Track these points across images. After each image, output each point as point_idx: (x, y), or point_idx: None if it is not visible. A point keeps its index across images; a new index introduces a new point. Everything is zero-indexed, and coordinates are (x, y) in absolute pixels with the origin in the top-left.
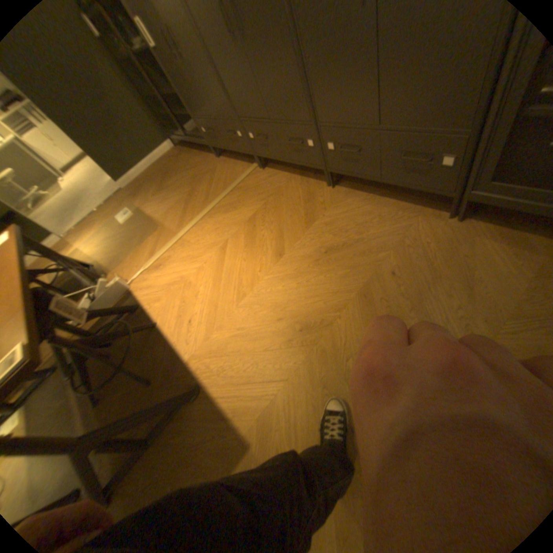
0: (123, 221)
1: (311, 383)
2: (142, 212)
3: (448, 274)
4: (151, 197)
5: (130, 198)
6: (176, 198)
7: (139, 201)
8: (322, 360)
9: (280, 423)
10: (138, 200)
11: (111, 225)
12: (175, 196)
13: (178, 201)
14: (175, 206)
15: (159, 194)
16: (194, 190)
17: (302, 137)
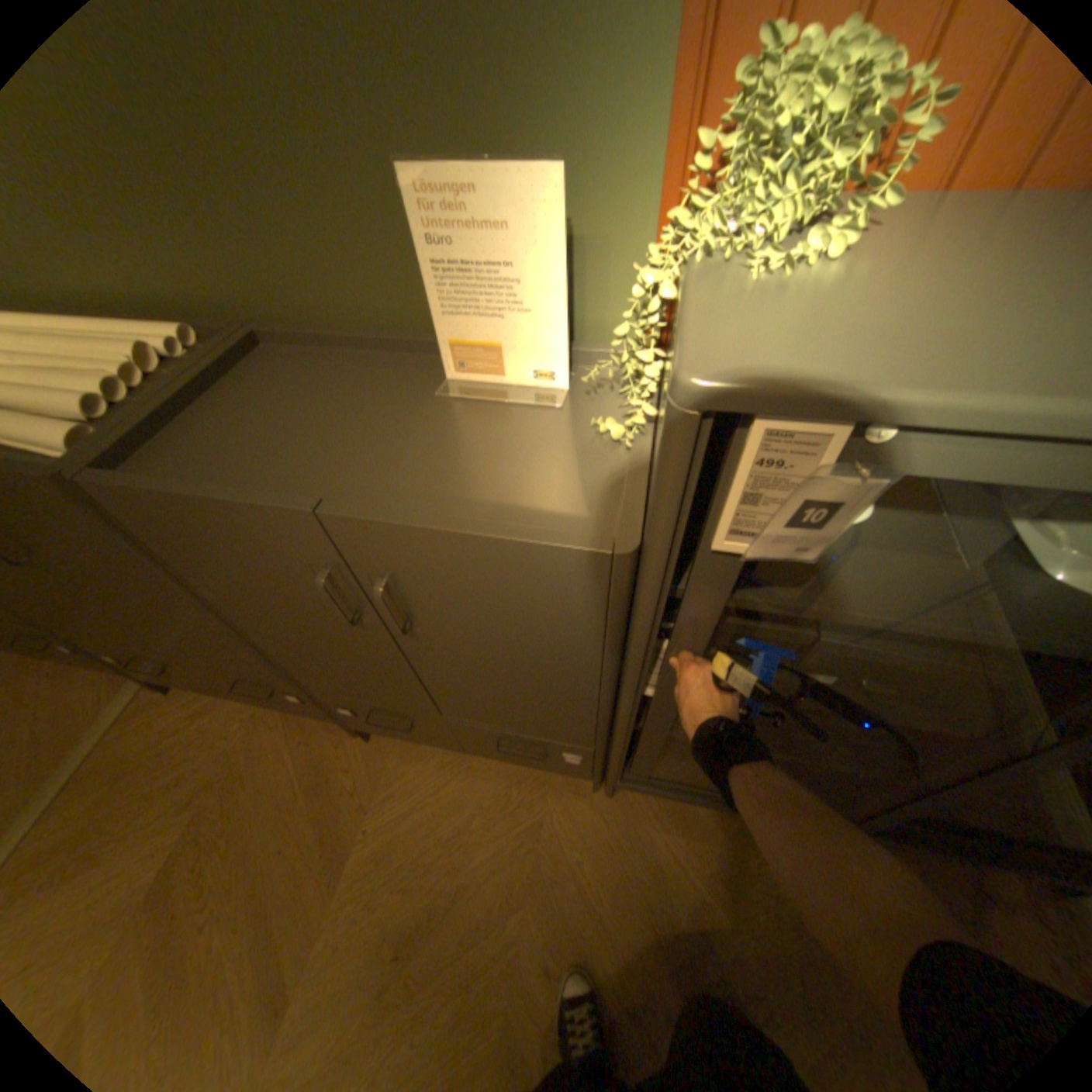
0: None
1: None
2: None
3: (626, 934)
4: None
5: None
6: None
7: None
8: None
9: None
10: None
11: None
12: None
13: None
14: None
15: None
16: None
17: (267, 689)
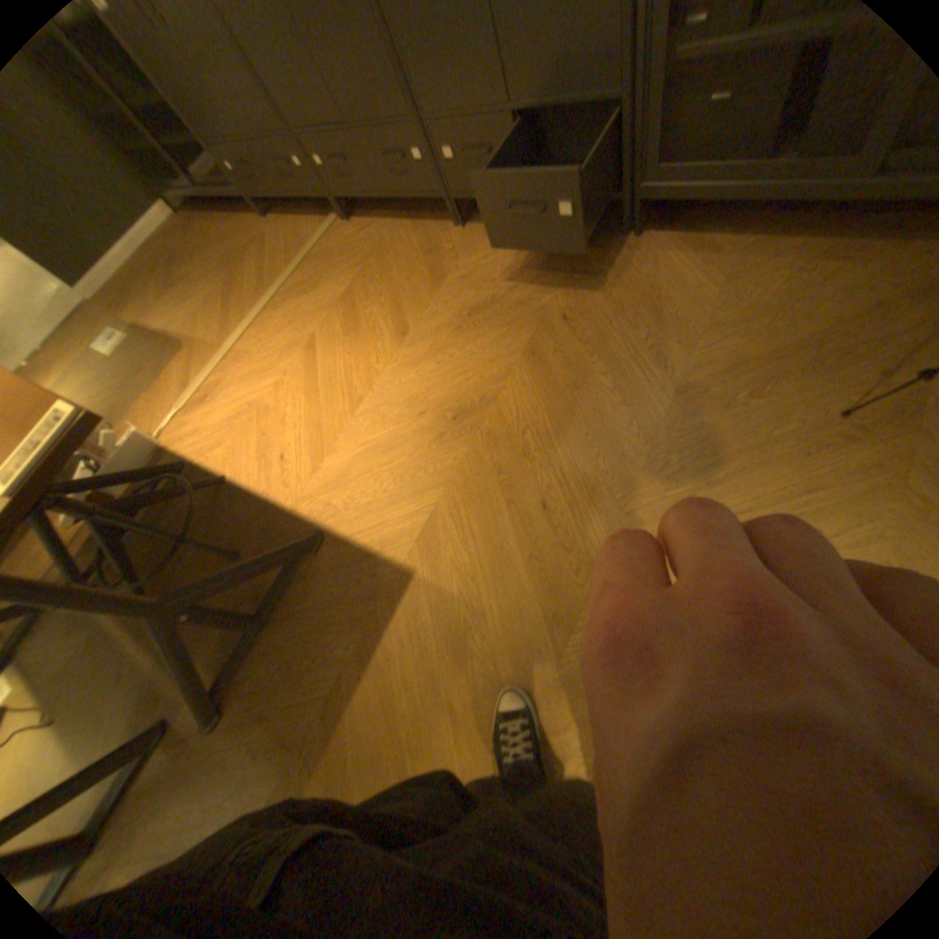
0: (111, 351)
1: (482, 474)
2: (146, 328)
3: (632, 301)
4: (155, 302)
5: (113, 312)
6: (205, 293)
7: (134, 313)
8: (491, 444)
9: (451, 531)
10: (132, 311)
11: (90, 362)
12: (202, 290)
13: (211, 298)
14: (208, 306)
15: (169, 293)
16: (236, 275)
17: (402, 144)
